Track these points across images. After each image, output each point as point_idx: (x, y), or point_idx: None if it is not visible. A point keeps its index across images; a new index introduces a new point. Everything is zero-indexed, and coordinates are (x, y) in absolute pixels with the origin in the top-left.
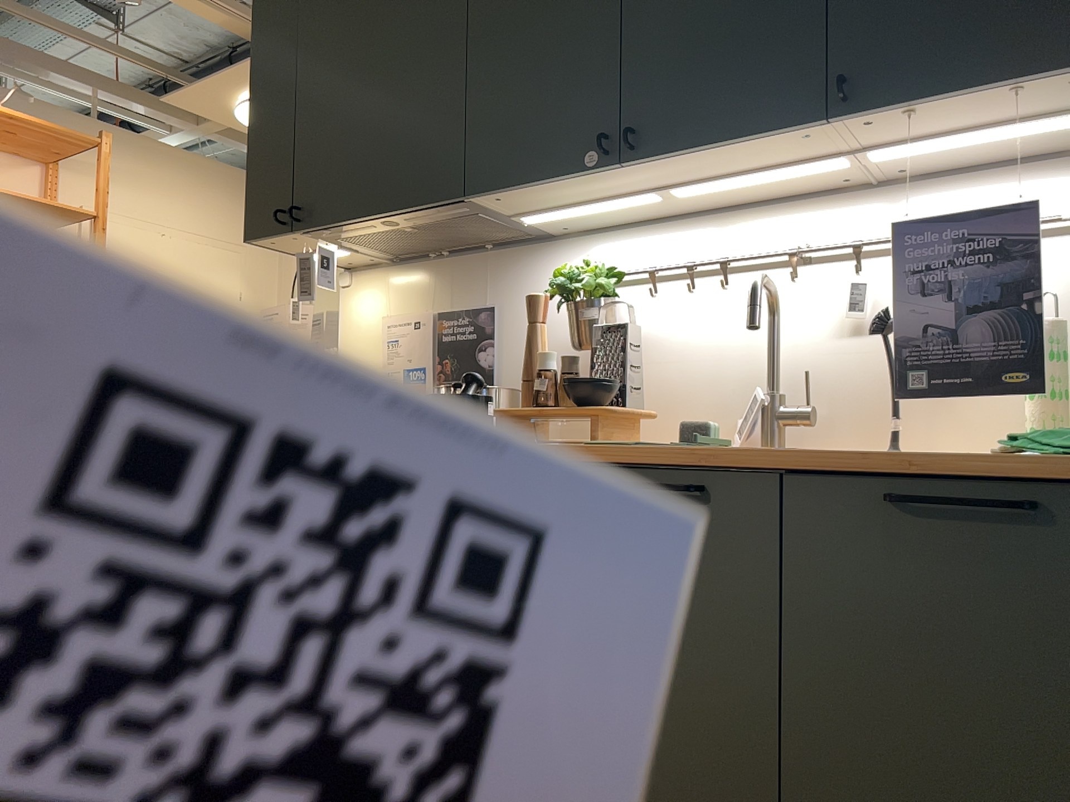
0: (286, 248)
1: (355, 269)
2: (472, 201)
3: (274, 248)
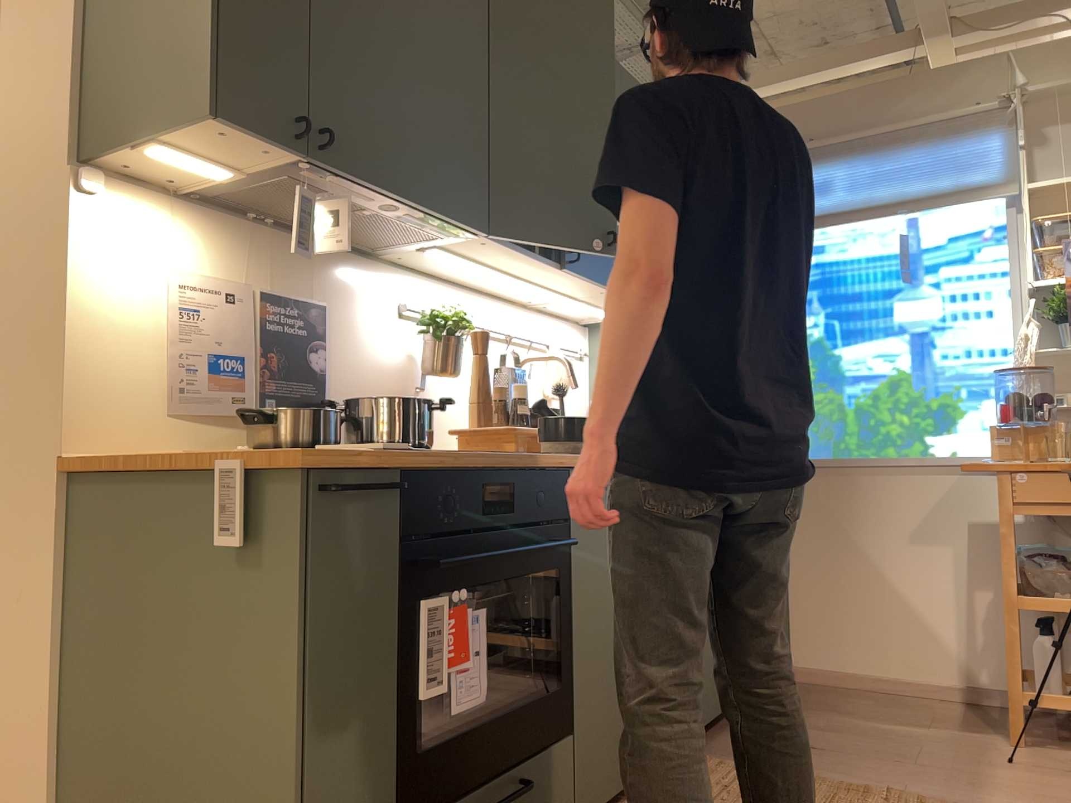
0: (200, 139)
1: (102, 169)
2: (466, 233)
3: (193, 132)
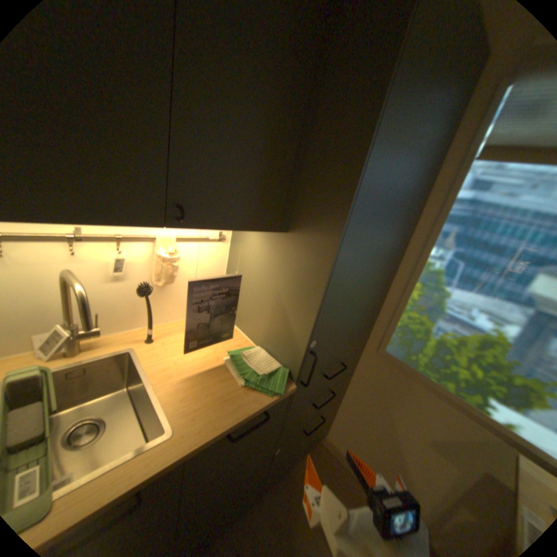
0: None
1: None
2: None
3: None
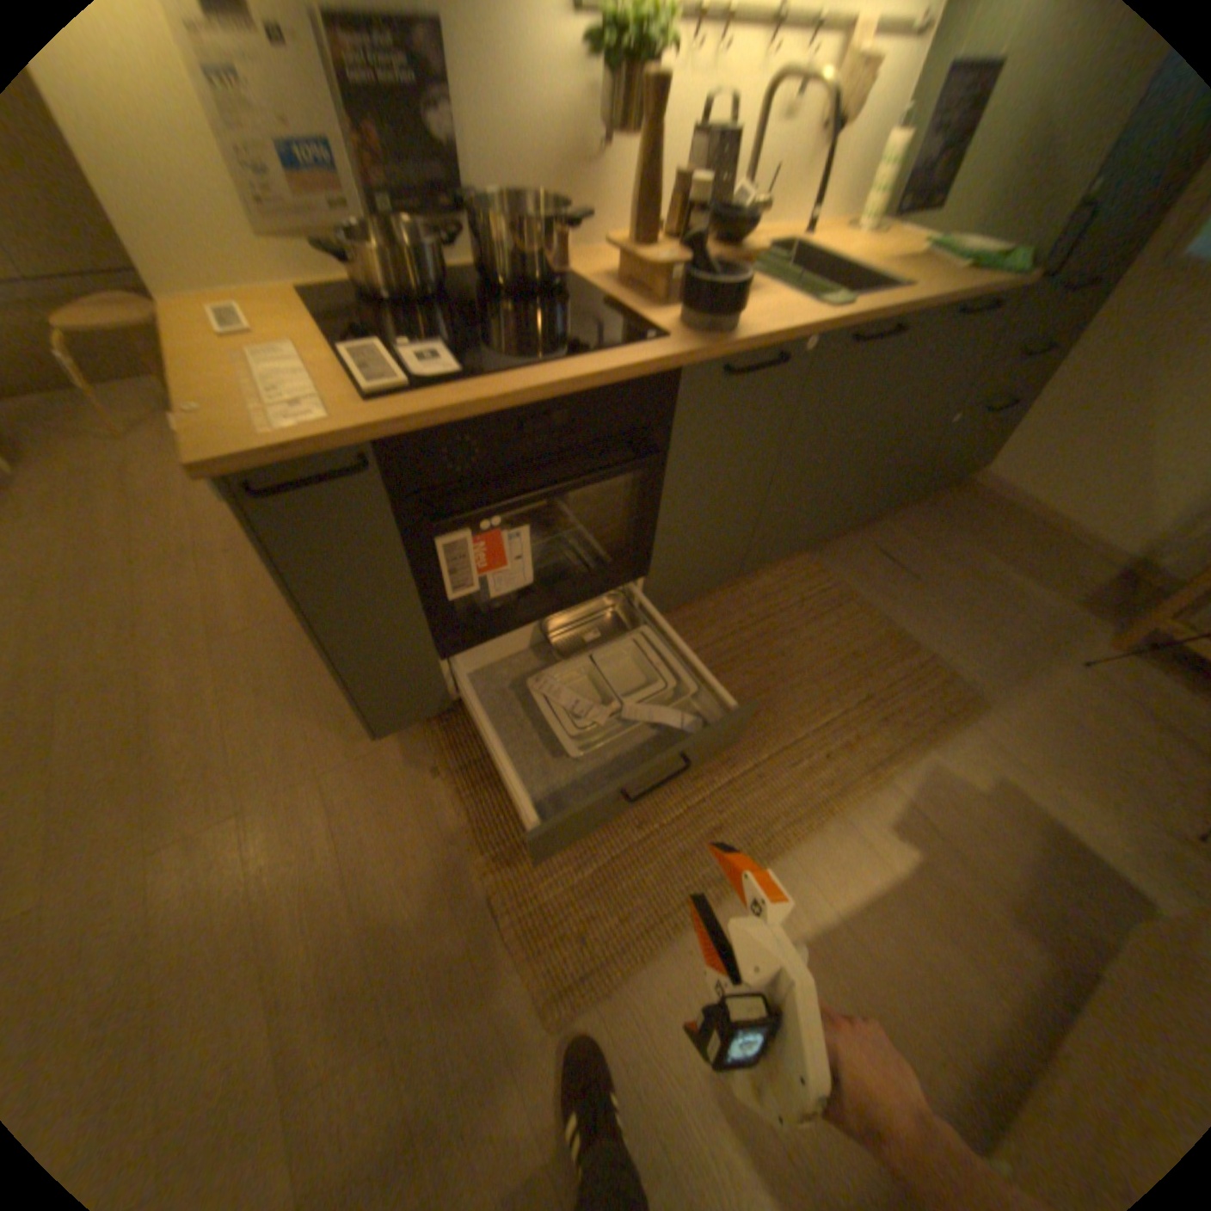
0: None
1: None
2: None
3: None
